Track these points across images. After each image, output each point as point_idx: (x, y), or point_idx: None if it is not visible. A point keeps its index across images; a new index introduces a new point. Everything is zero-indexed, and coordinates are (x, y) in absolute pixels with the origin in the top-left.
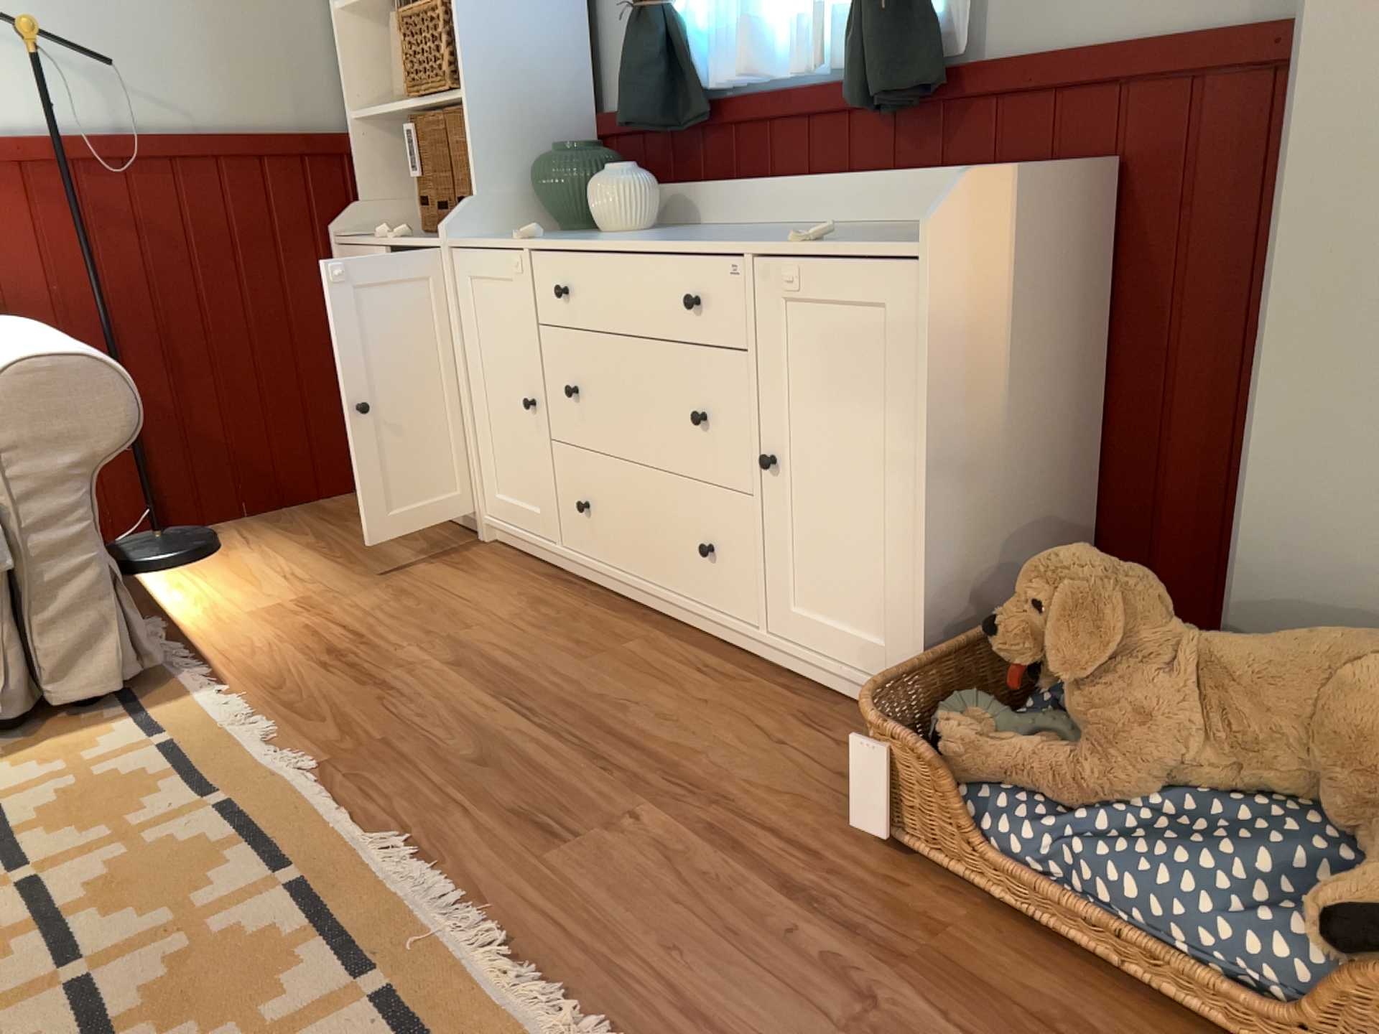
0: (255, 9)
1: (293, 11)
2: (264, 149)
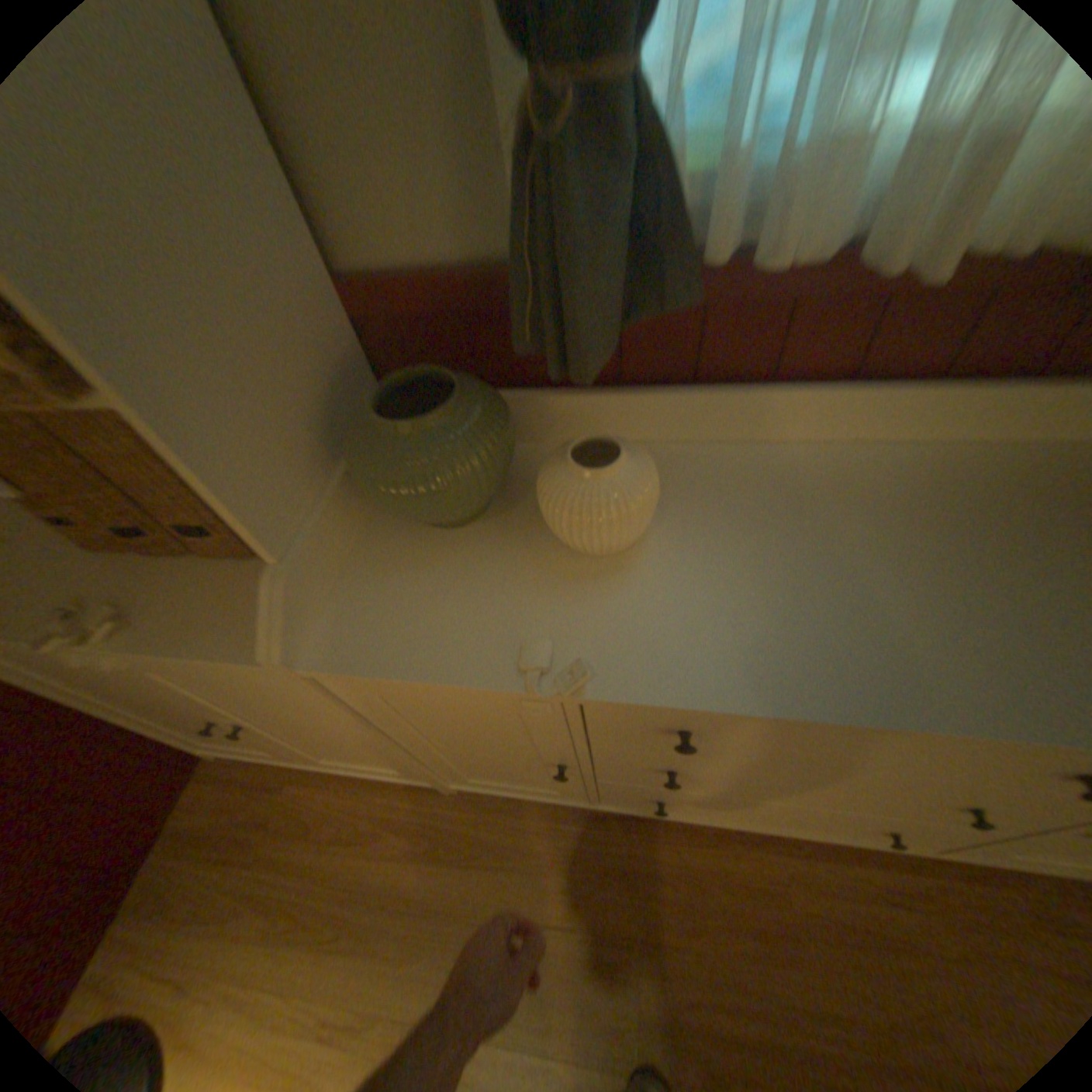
0: None
1: None
2: None
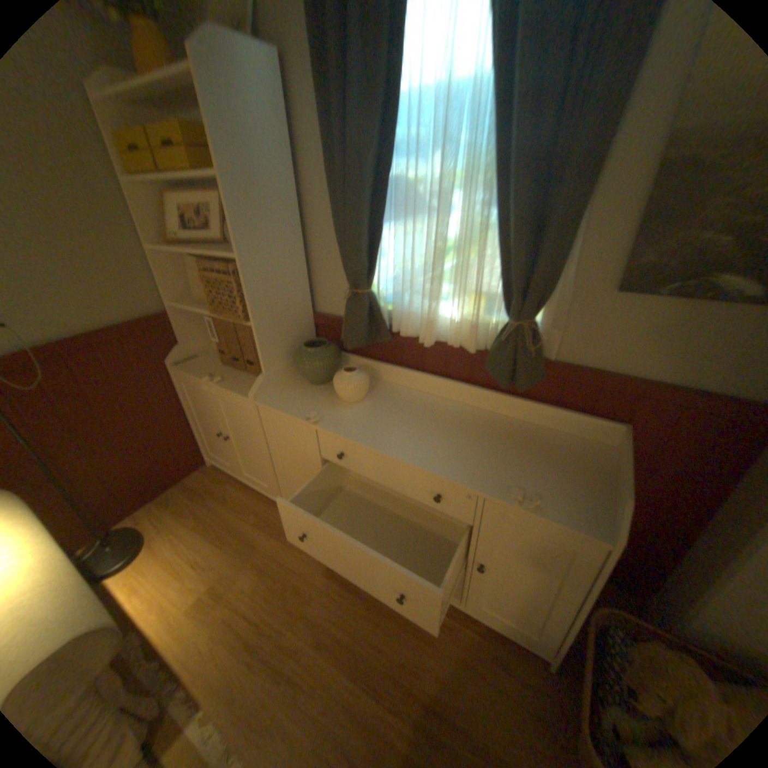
0: (92, 250)
1: (117, 247)
2: (117, 330)
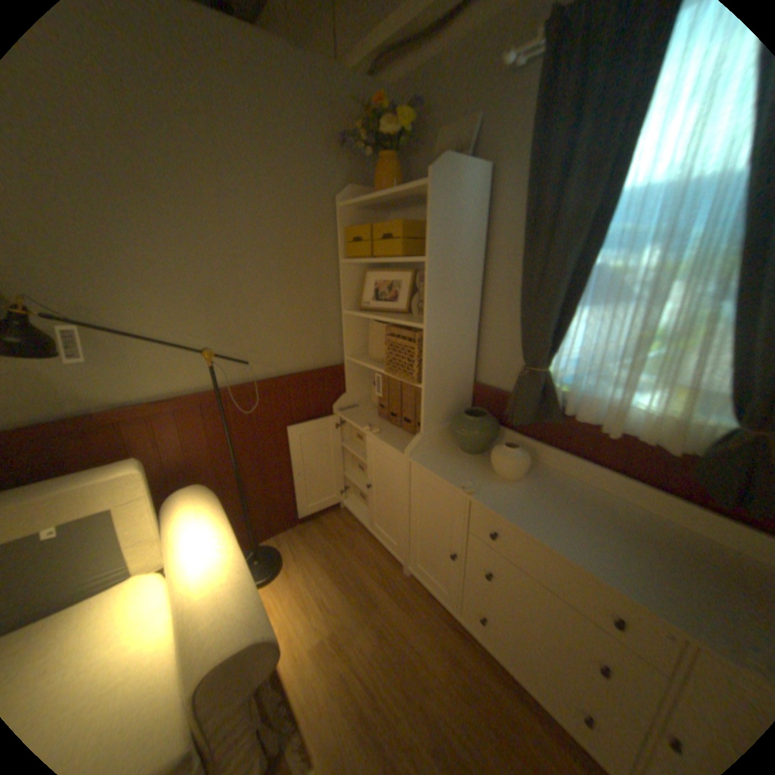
0: (309, 313)
1: (325, 311)
2: (309, 376)
